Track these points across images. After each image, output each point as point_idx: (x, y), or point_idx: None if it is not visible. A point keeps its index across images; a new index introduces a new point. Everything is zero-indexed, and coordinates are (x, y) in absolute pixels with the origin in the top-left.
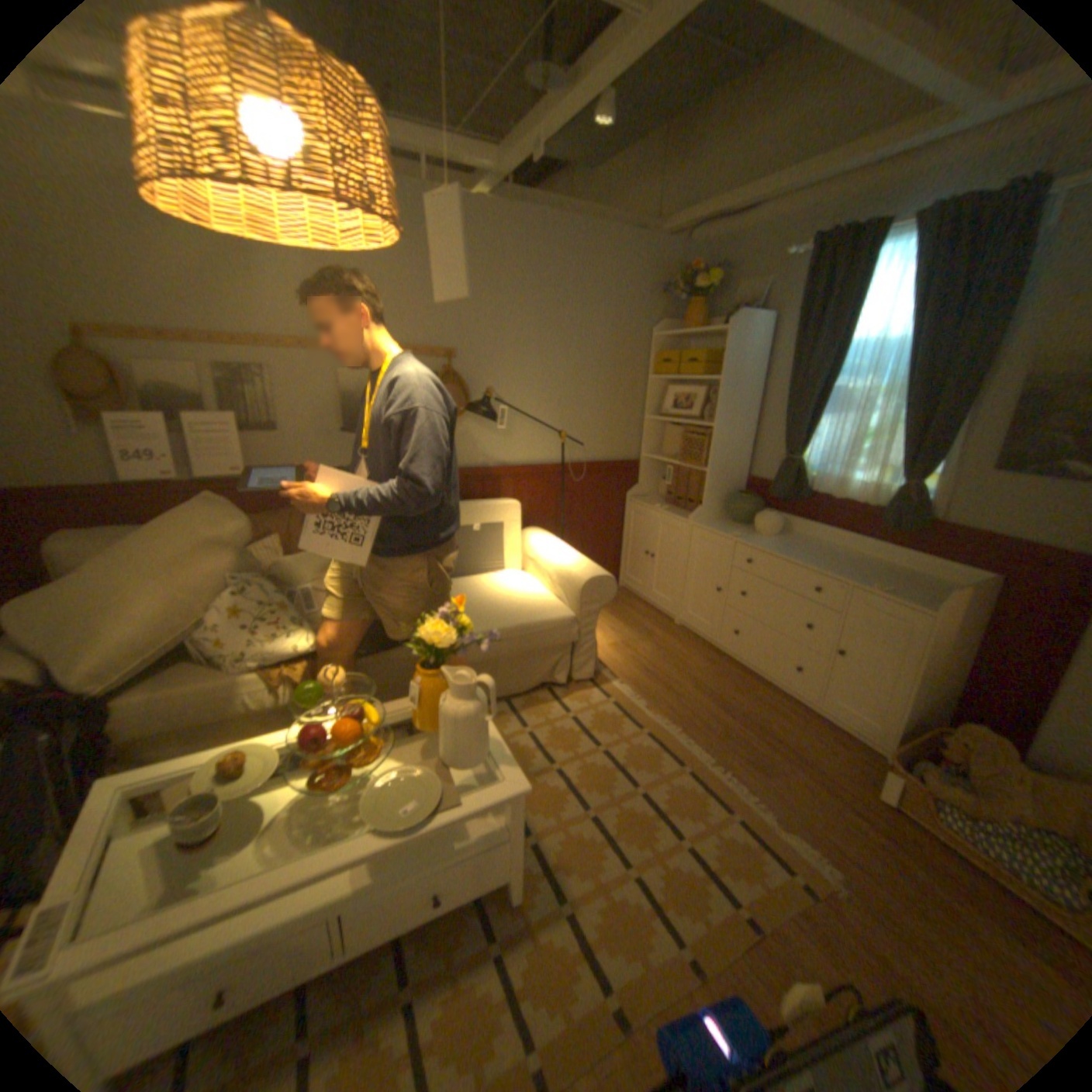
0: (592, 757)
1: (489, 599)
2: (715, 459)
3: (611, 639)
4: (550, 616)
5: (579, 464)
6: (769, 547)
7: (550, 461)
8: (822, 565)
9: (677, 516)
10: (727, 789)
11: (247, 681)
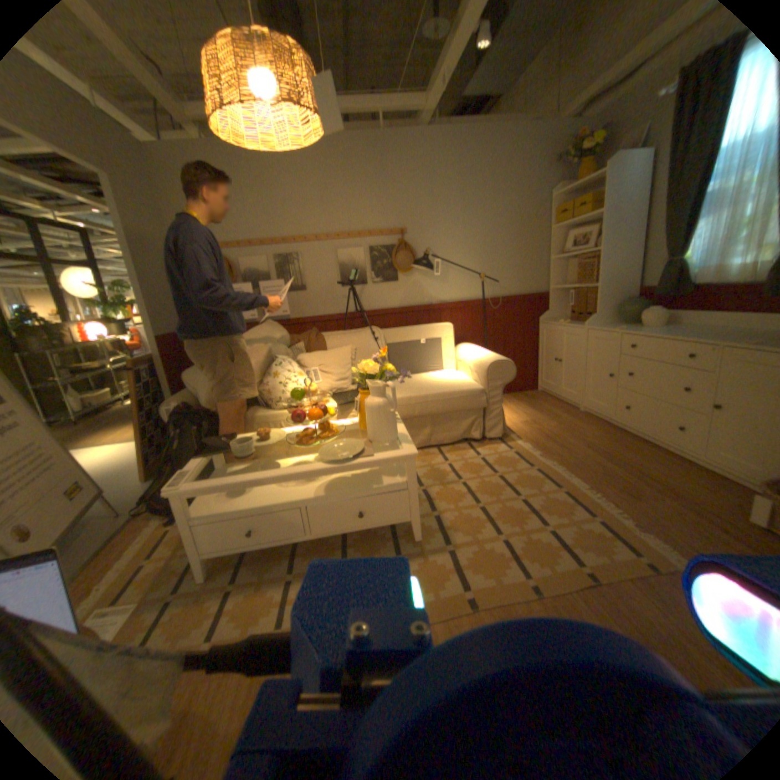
0: (489, 478)
1: (426, 381)
2: (605, 274)
3: (523, 418)
4: (464, 388)
5: (498, 297)
6: (650, 331)
7: (475, 296)
8: (697, 336)
9: (576, 325)
10: (595, 503)
11: (282, 413)
